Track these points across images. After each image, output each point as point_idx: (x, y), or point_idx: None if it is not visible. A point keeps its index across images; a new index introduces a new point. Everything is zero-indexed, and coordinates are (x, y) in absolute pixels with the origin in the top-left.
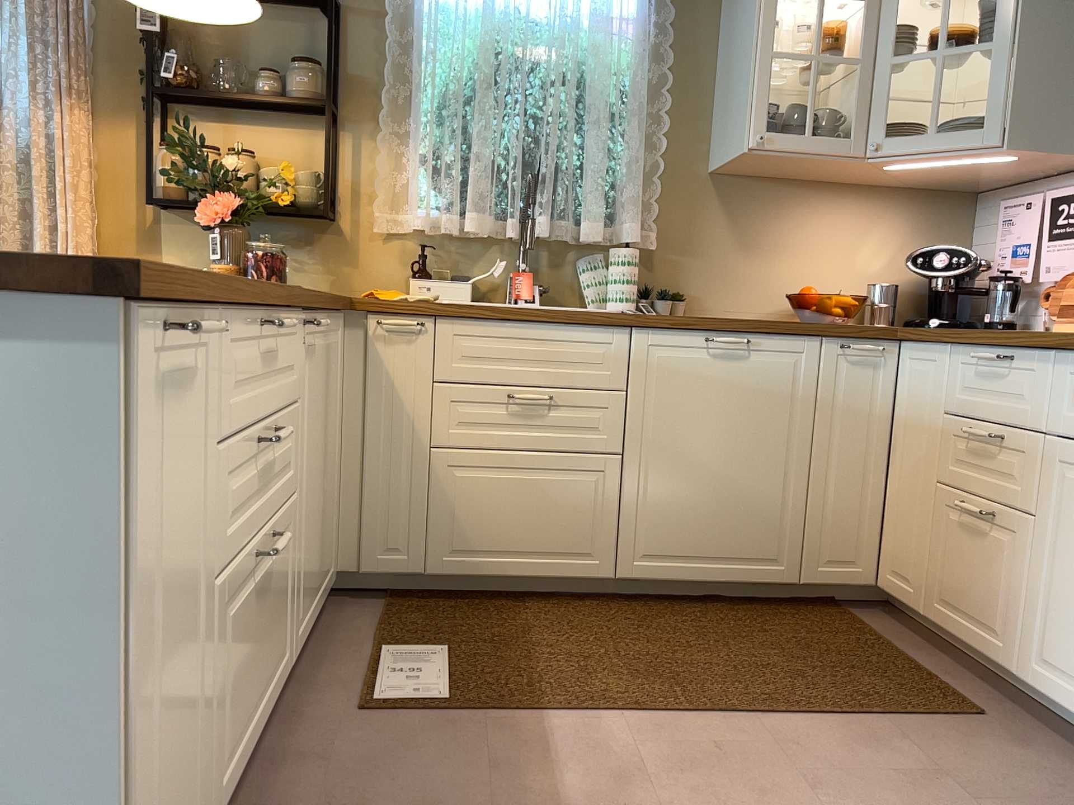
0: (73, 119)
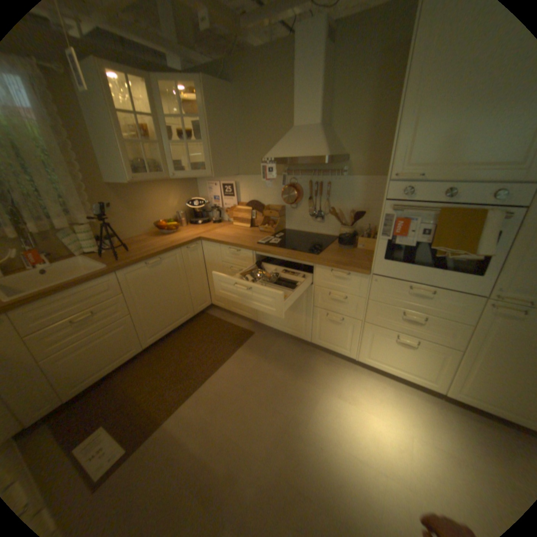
0: None
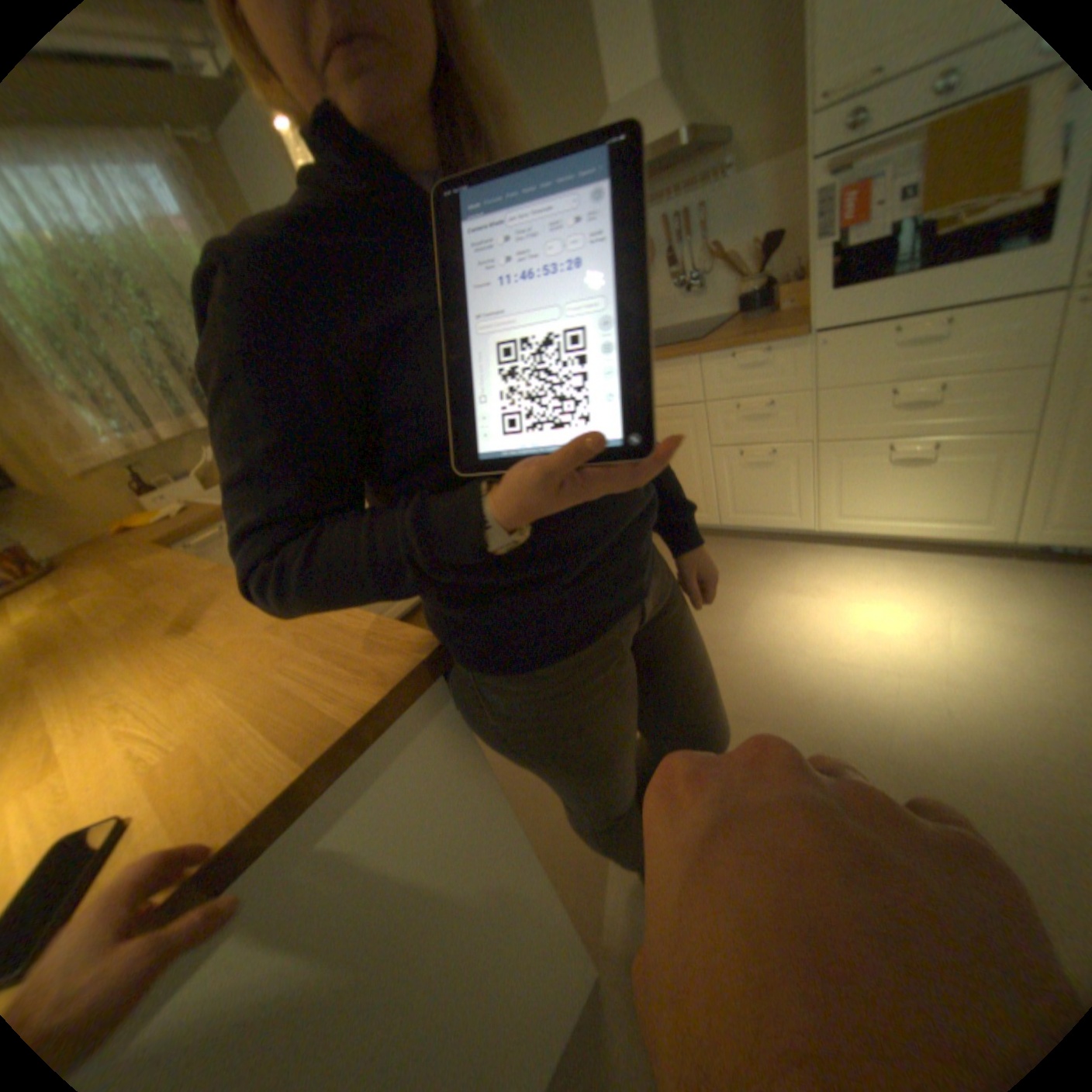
0: None
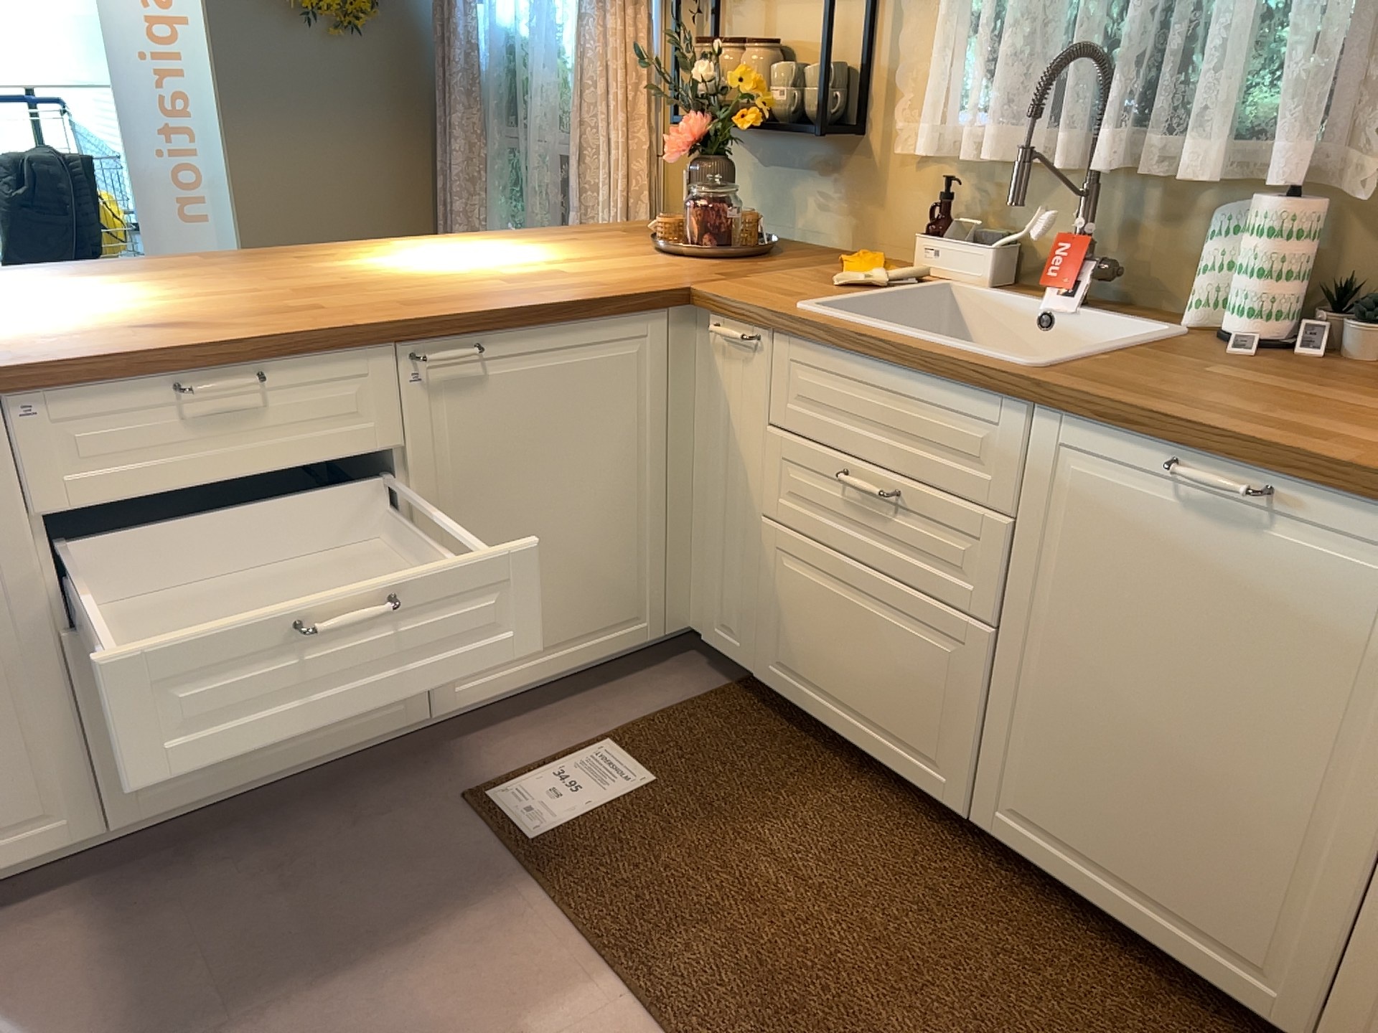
0: (619, 23)
